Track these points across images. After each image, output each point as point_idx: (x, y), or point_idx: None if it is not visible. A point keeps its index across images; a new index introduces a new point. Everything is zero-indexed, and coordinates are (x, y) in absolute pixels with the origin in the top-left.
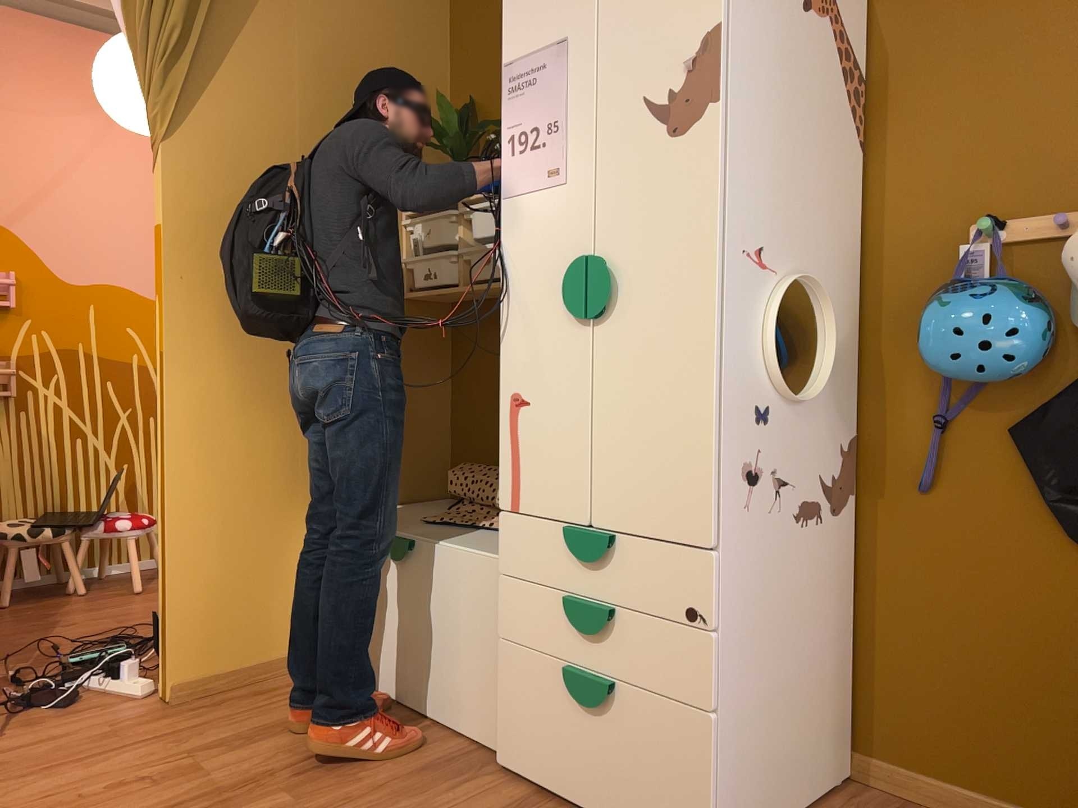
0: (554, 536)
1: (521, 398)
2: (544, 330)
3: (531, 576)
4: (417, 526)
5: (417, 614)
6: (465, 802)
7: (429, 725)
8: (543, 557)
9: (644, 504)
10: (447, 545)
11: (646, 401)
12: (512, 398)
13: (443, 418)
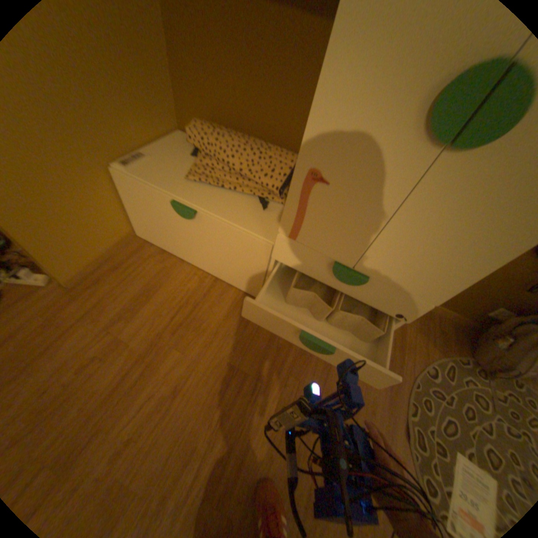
0: (321, 259)
1: (322, 176)
2: (375, 127)
3: (296, 267)
4: (188, 186)
5: (204, 242)
6: (255, 333)
7: (216, 279)
8: (309, 263)
9: (402, 274)
10: (223, 218)
11: (451, 229)
12: (311, 172)
13: (166, 70)
